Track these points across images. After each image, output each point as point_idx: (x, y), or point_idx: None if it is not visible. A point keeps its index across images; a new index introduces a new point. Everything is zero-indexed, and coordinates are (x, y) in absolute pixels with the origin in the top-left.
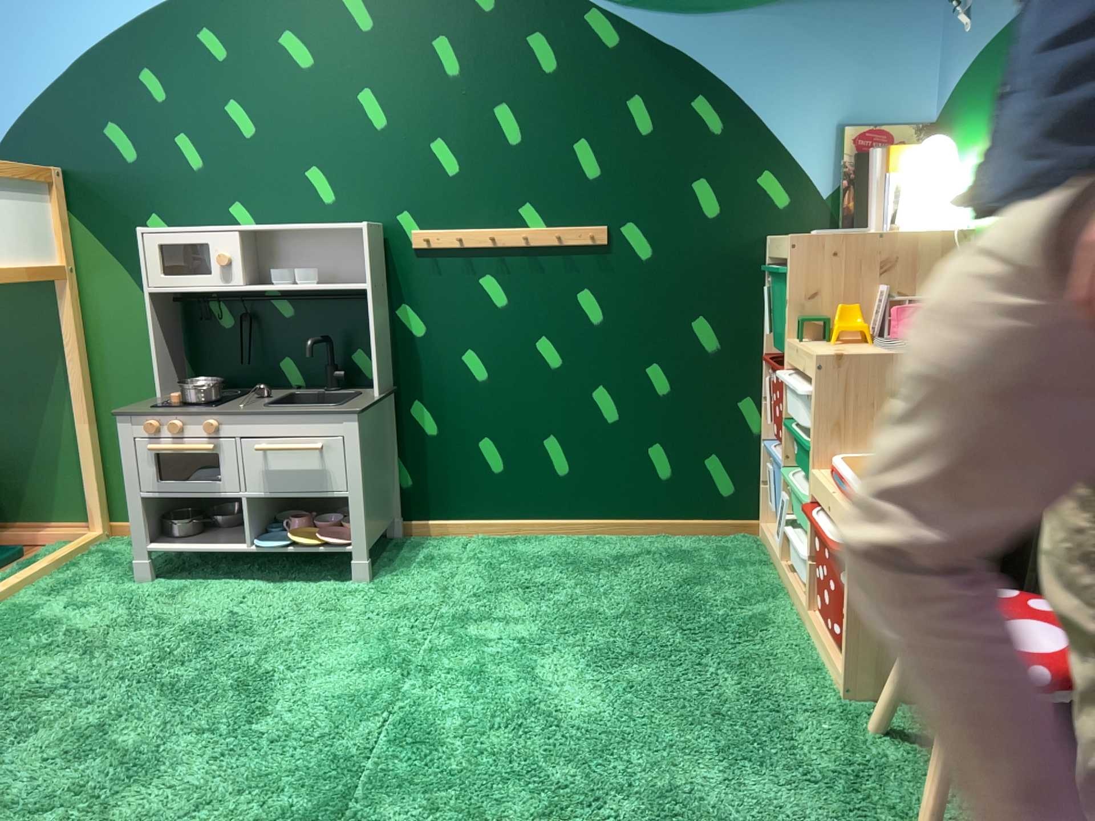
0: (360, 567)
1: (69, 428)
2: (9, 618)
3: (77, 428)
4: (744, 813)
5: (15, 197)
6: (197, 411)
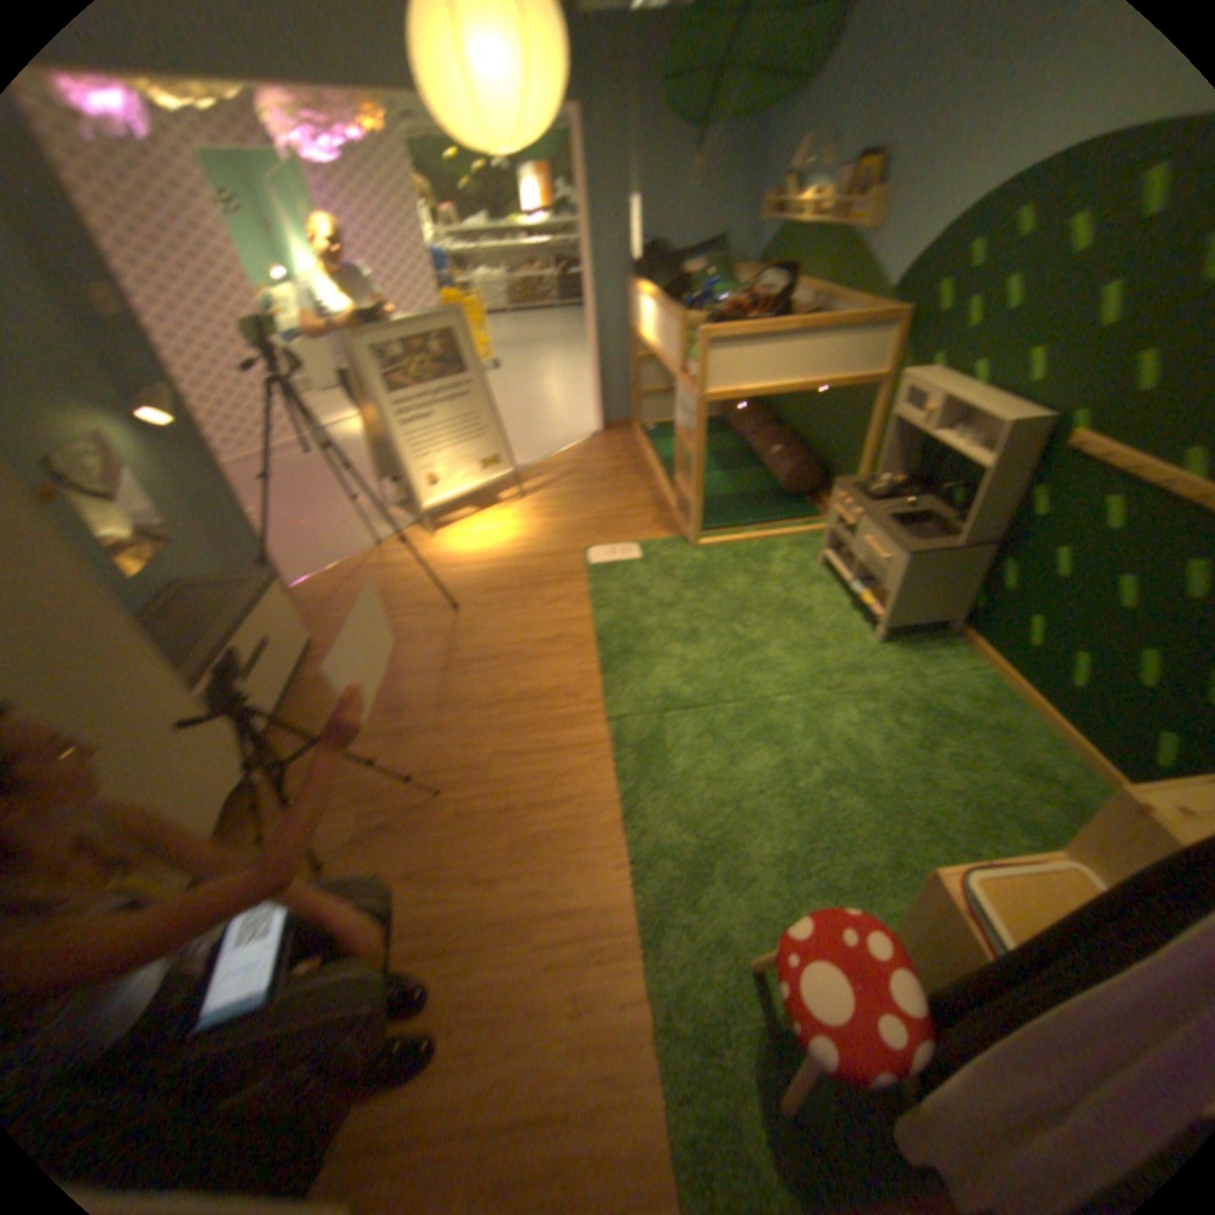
0: (885, 634)
1: (862, 465)
2: (762, 550)
3: (864, 467)
4: (743, 866)
5: (883, 323)
6: (855, 503)
